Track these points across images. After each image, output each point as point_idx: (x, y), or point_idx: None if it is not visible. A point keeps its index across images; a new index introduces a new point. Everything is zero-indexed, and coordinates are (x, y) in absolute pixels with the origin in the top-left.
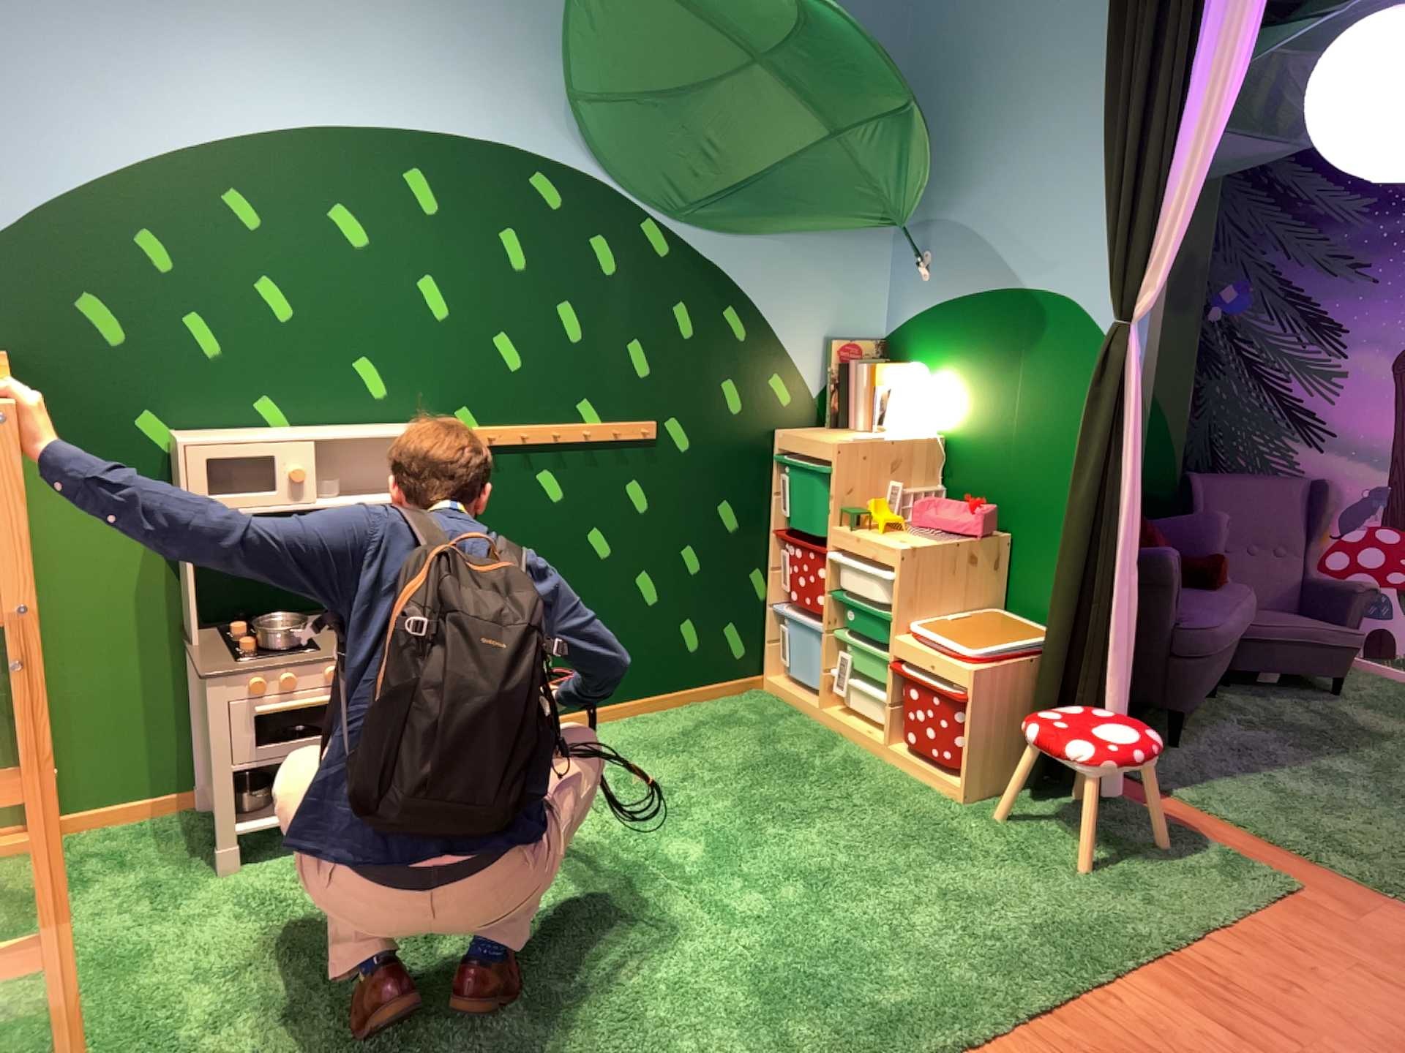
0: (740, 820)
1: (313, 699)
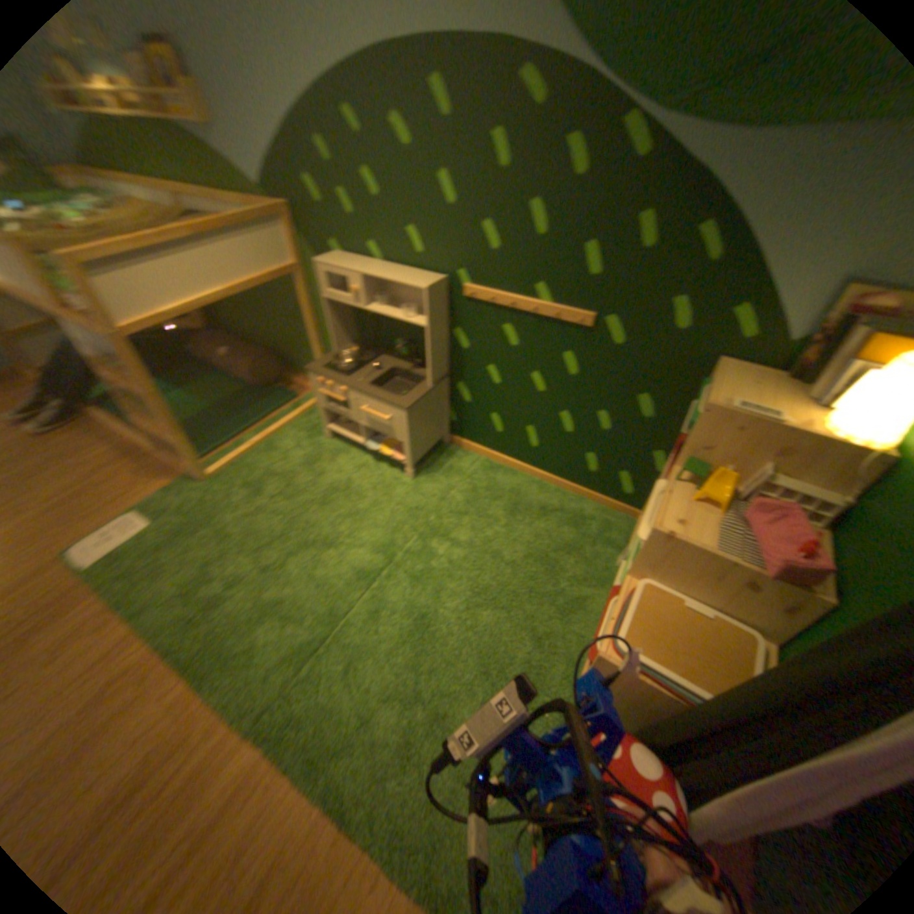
0: (458, 579)
1: (335, 397)
